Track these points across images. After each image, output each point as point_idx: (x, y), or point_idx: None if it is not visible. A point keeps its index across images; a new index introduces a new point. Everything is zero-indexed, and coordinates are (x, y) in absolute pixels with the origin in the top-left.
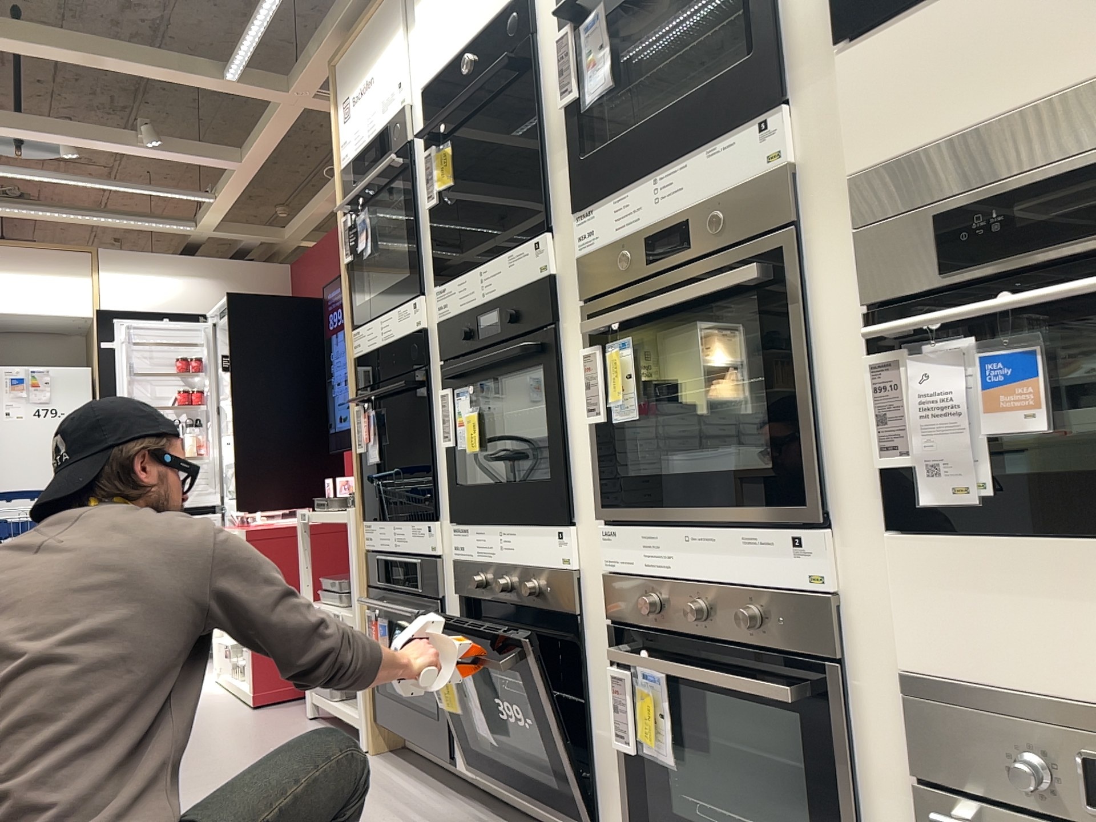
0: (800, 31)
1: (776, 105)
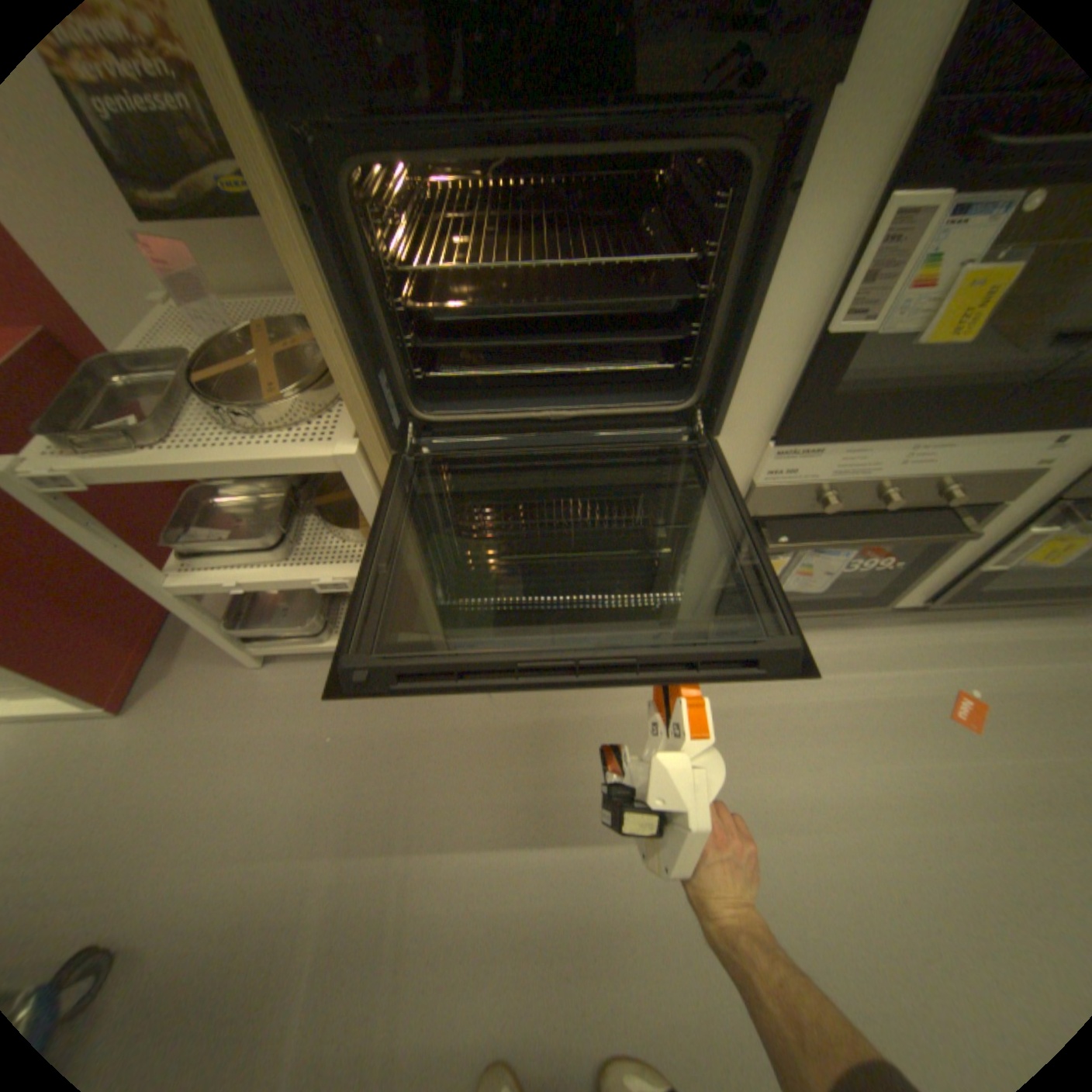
0: None
1: None
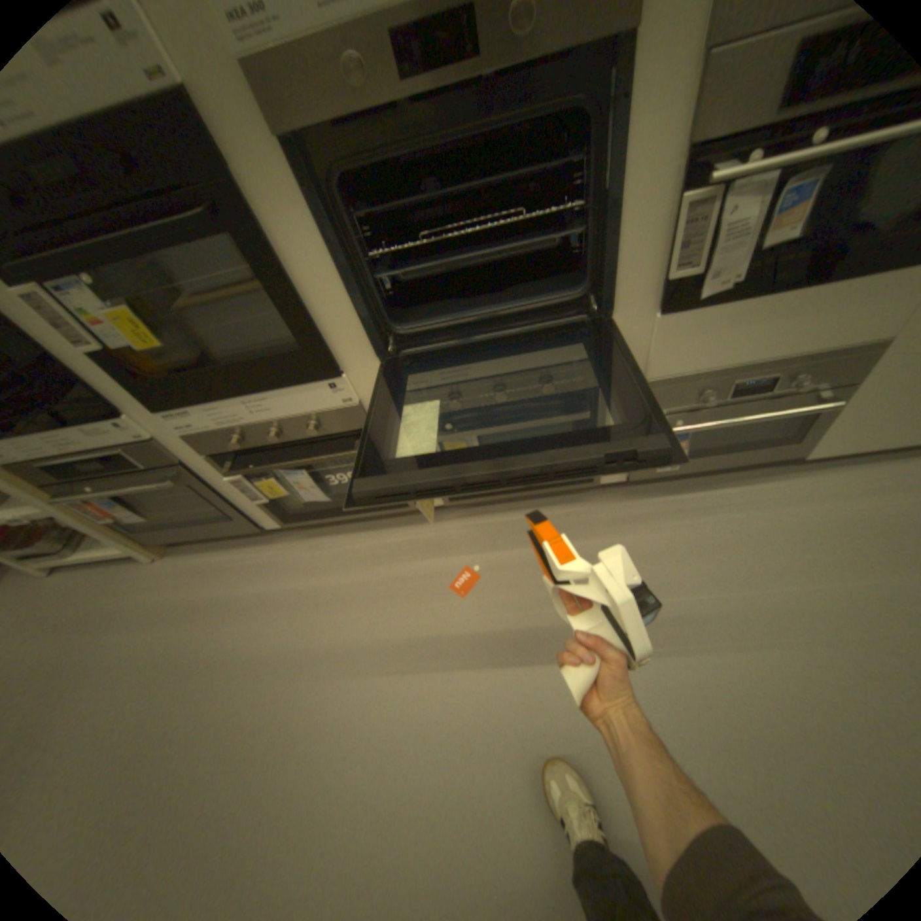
0: None
1: None
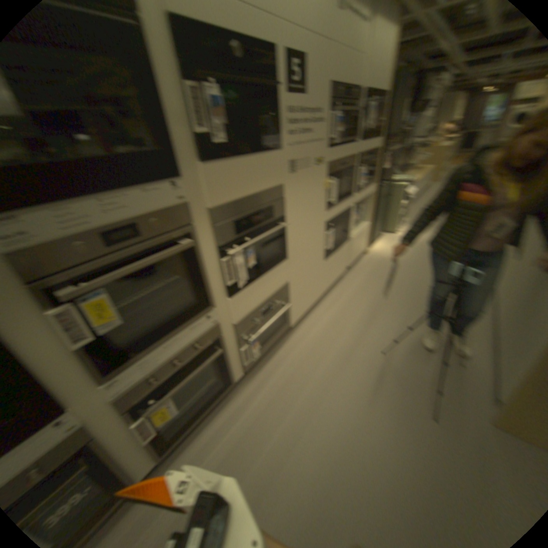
0: (175, 145)
1: (173, 175)
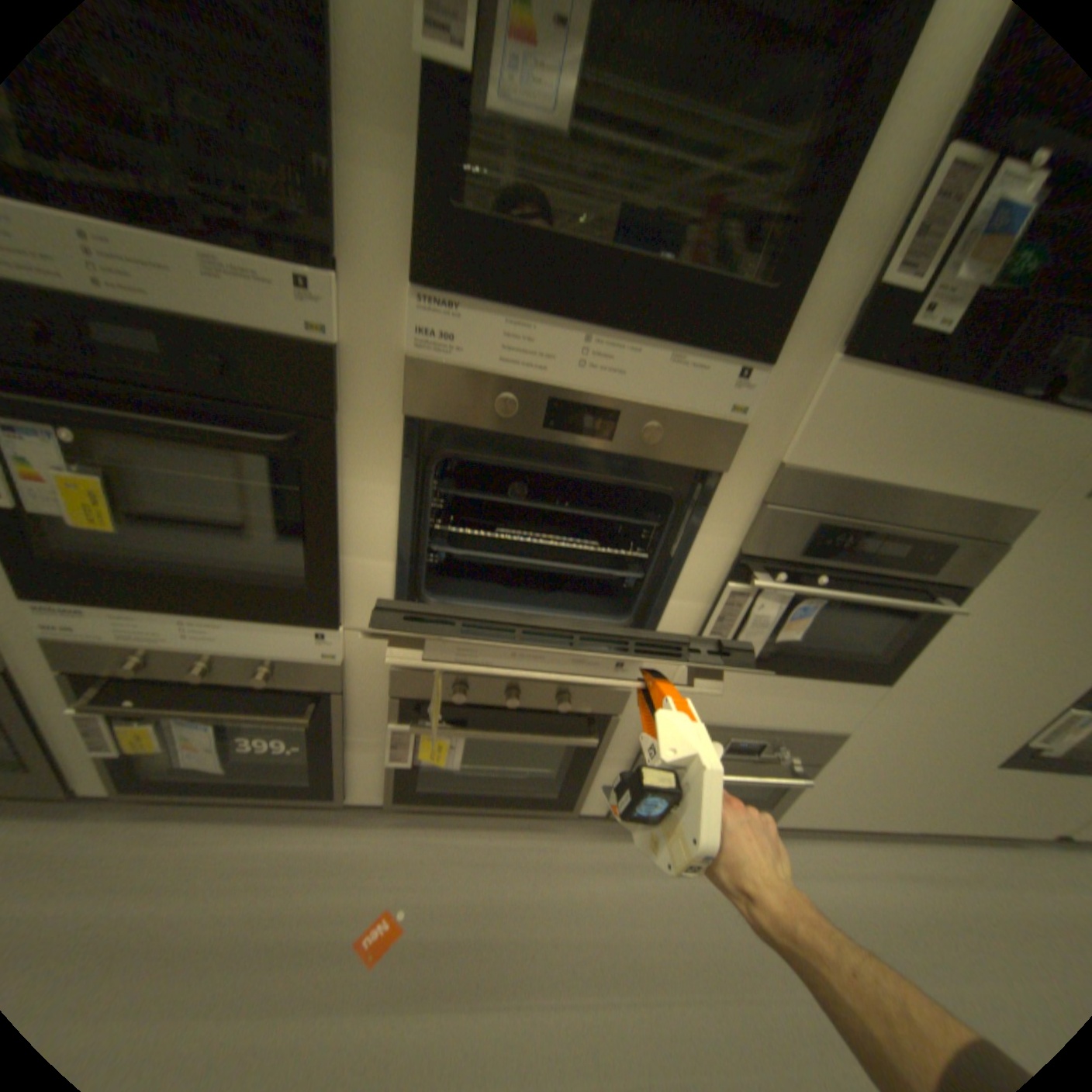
0: (824, 297)
1: (769, 360)
